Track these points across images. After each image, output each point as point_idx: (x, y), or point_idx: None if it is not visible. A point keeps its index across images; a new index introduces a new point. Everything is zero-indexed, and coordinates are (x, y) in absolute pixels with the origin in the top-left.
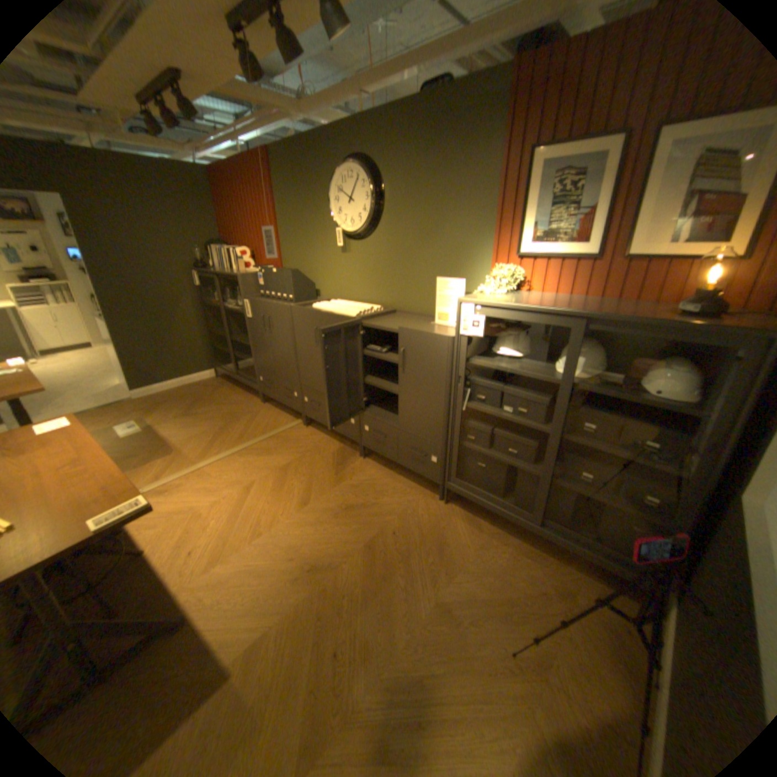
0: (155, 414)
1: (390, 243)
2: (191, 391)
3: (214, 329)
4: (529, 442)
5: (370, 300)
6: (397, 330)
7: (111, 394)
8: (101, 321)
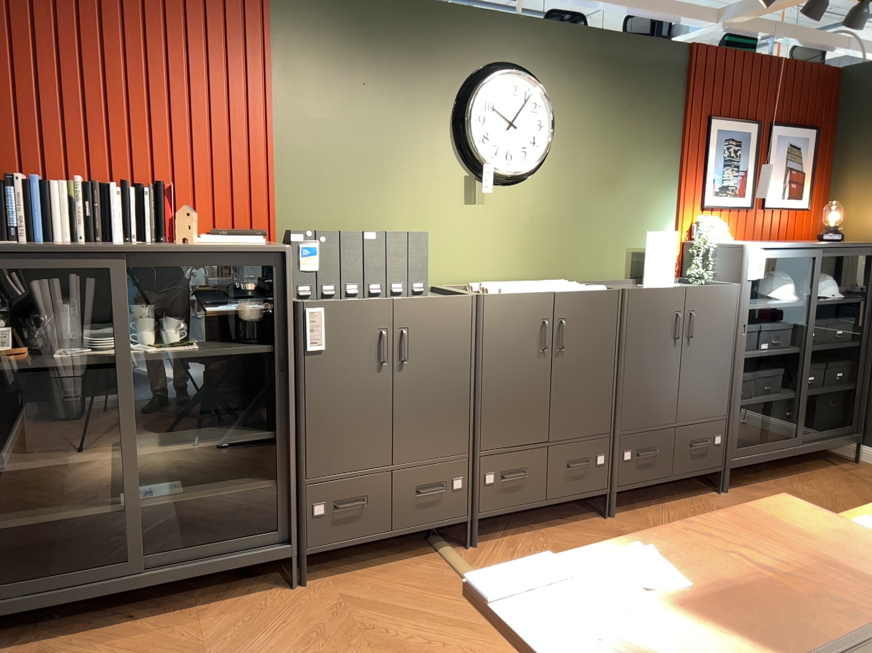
0: None
1: (559, 190)
2: None
3: None
4: (779, 370)
5: (518, 275)
6: (685, 291)
7: None
8: None
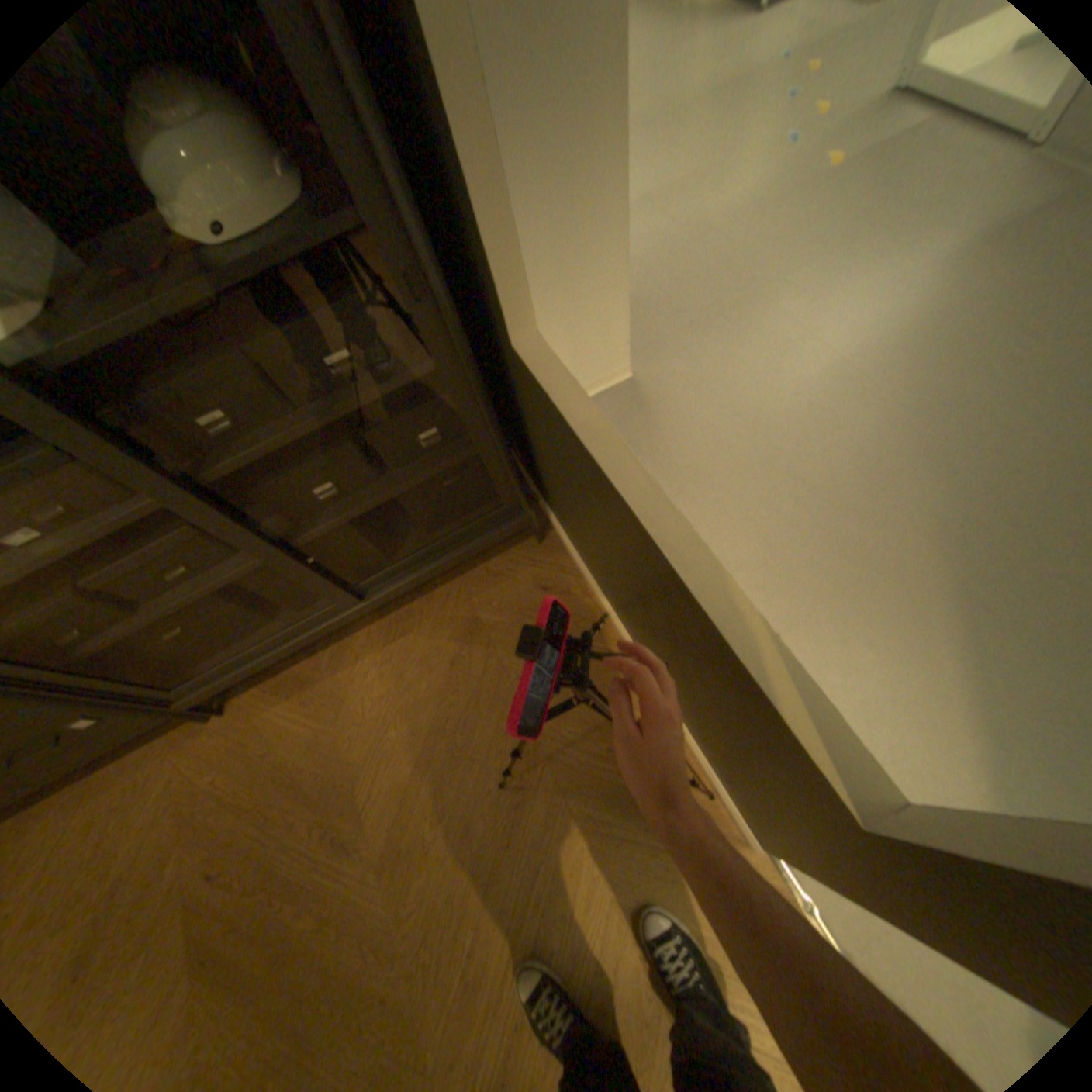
0: None
1: None
2: None
3: None
4: (170, 541)
5: None
6: None
7: None
8: None
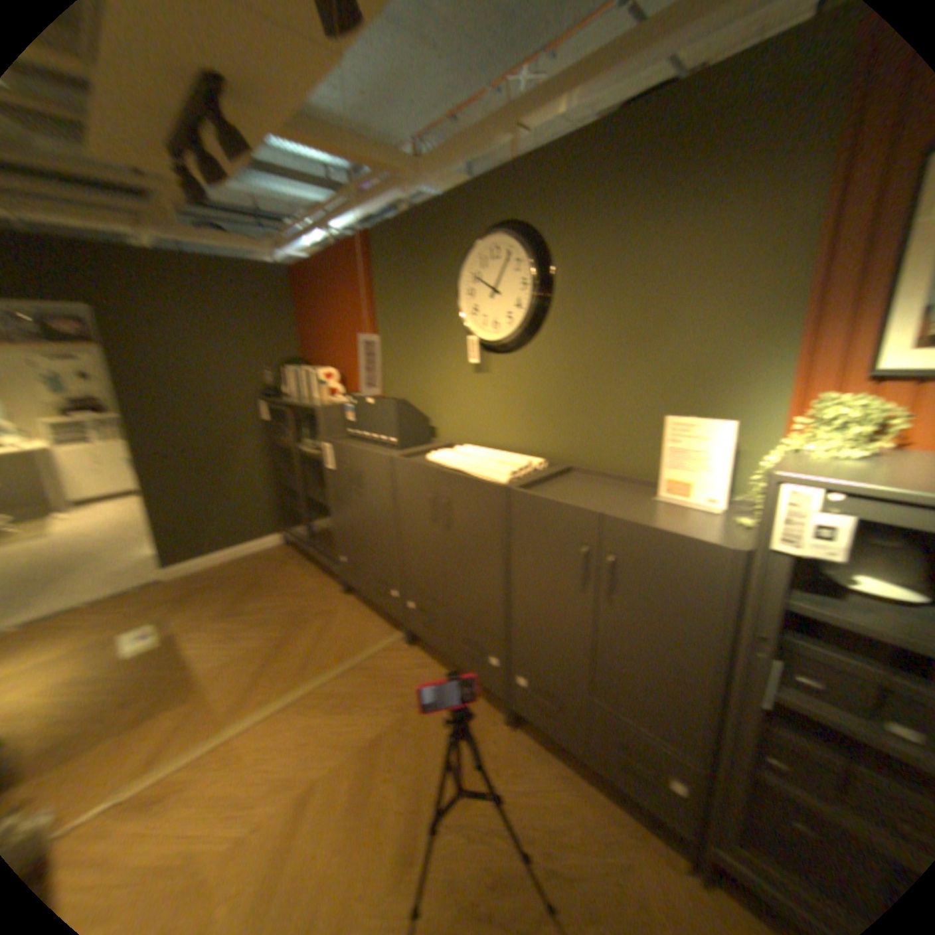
0: (181, 612)
1: (562, 355)
2: (242, 569)
3: (283, 477)
4: None
5: (519, 446)
6: (599, 517)
7: (132, 572)
8: (128, 470)
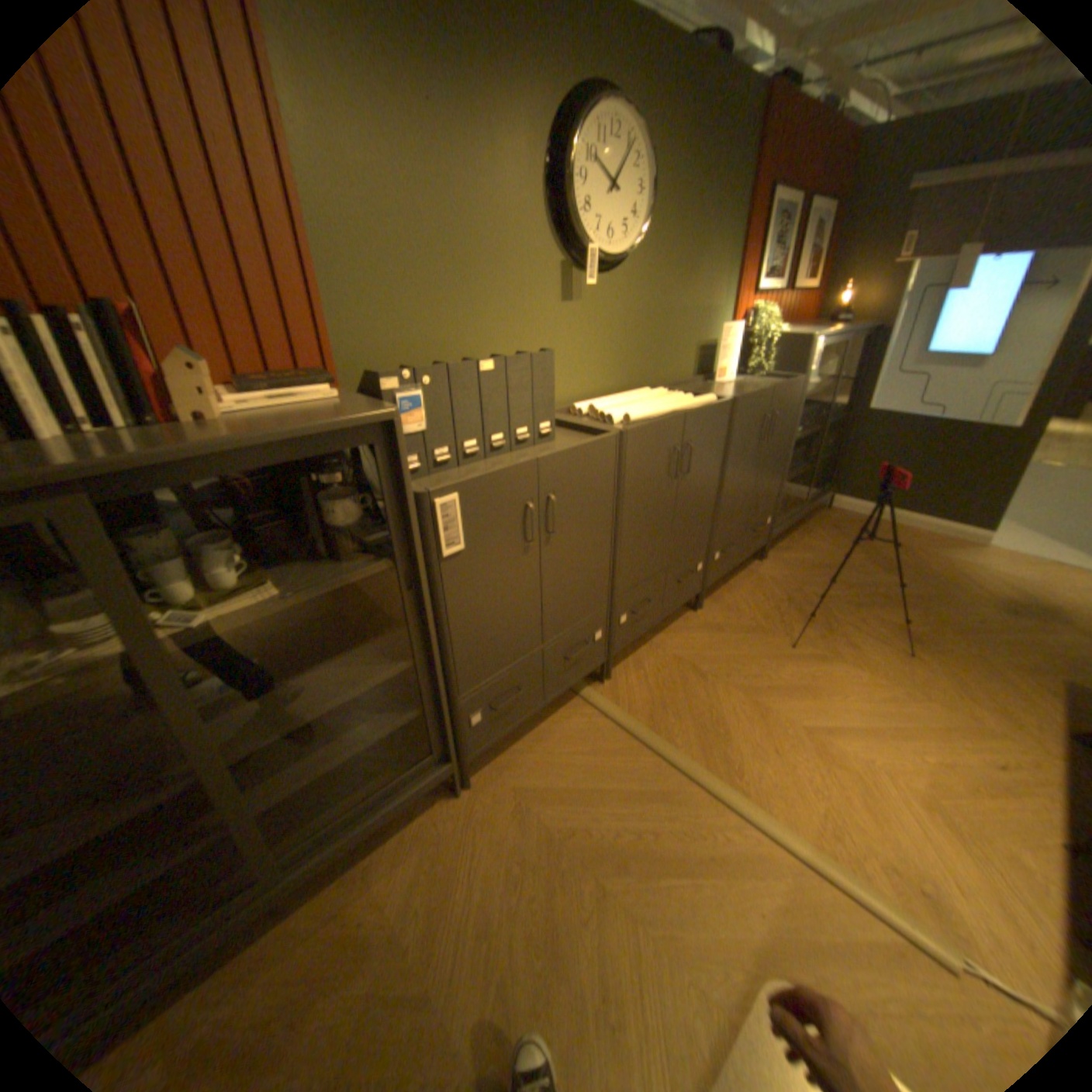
0: None
1: (649, 278)
2: None
3: None
4: (803, 448)
5: (610, 387)
6: (773, 390)
7: None
8: None
